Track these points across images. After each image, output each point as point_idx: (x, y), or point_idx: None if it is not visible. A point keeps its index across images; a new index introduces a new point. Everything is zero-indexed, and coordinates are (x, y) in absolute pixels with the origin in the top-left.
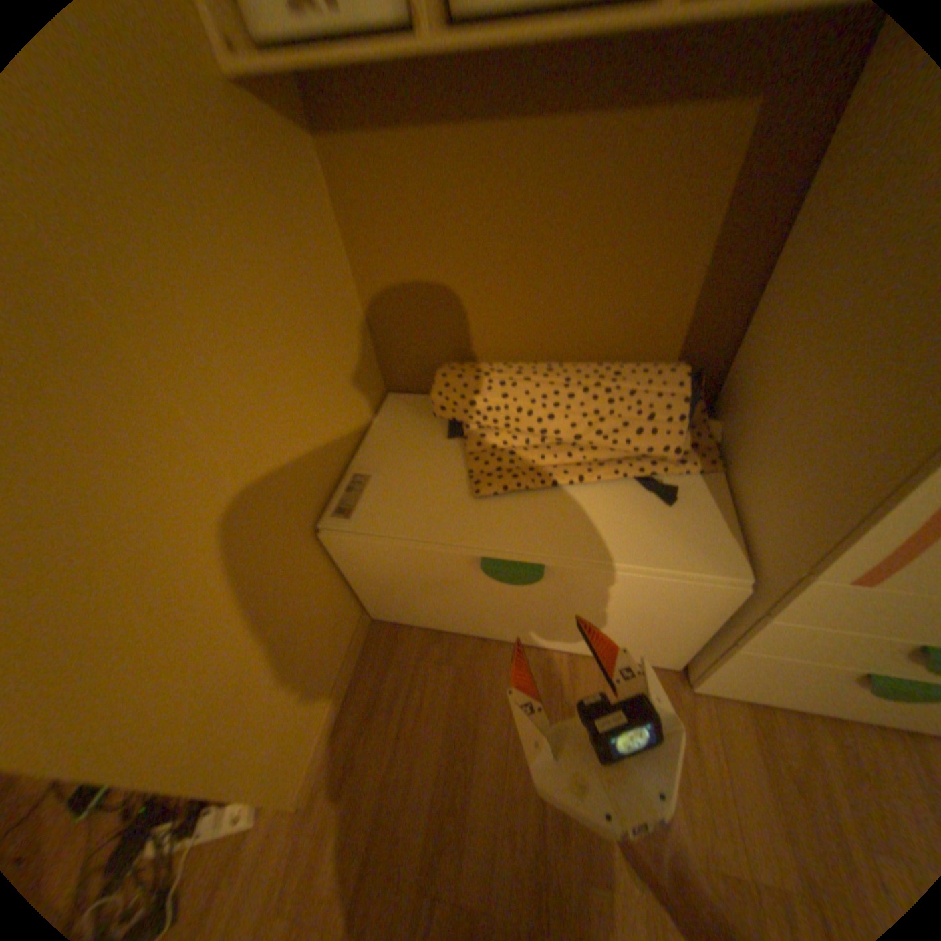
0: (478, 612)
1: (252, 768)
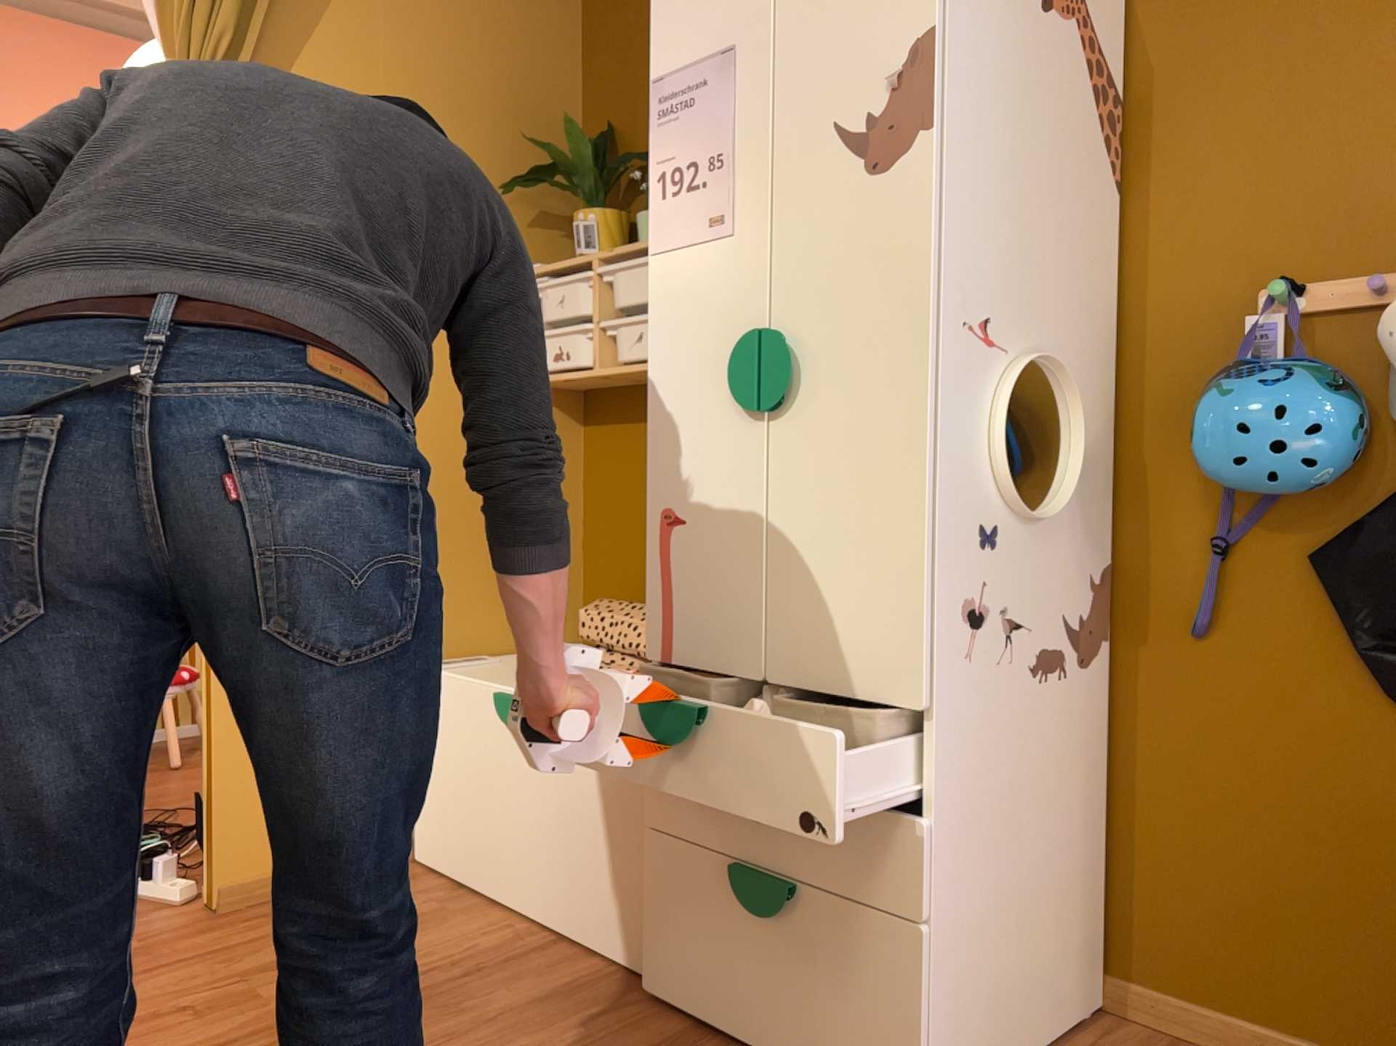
0: (492, 823)
1: (235, 781)
